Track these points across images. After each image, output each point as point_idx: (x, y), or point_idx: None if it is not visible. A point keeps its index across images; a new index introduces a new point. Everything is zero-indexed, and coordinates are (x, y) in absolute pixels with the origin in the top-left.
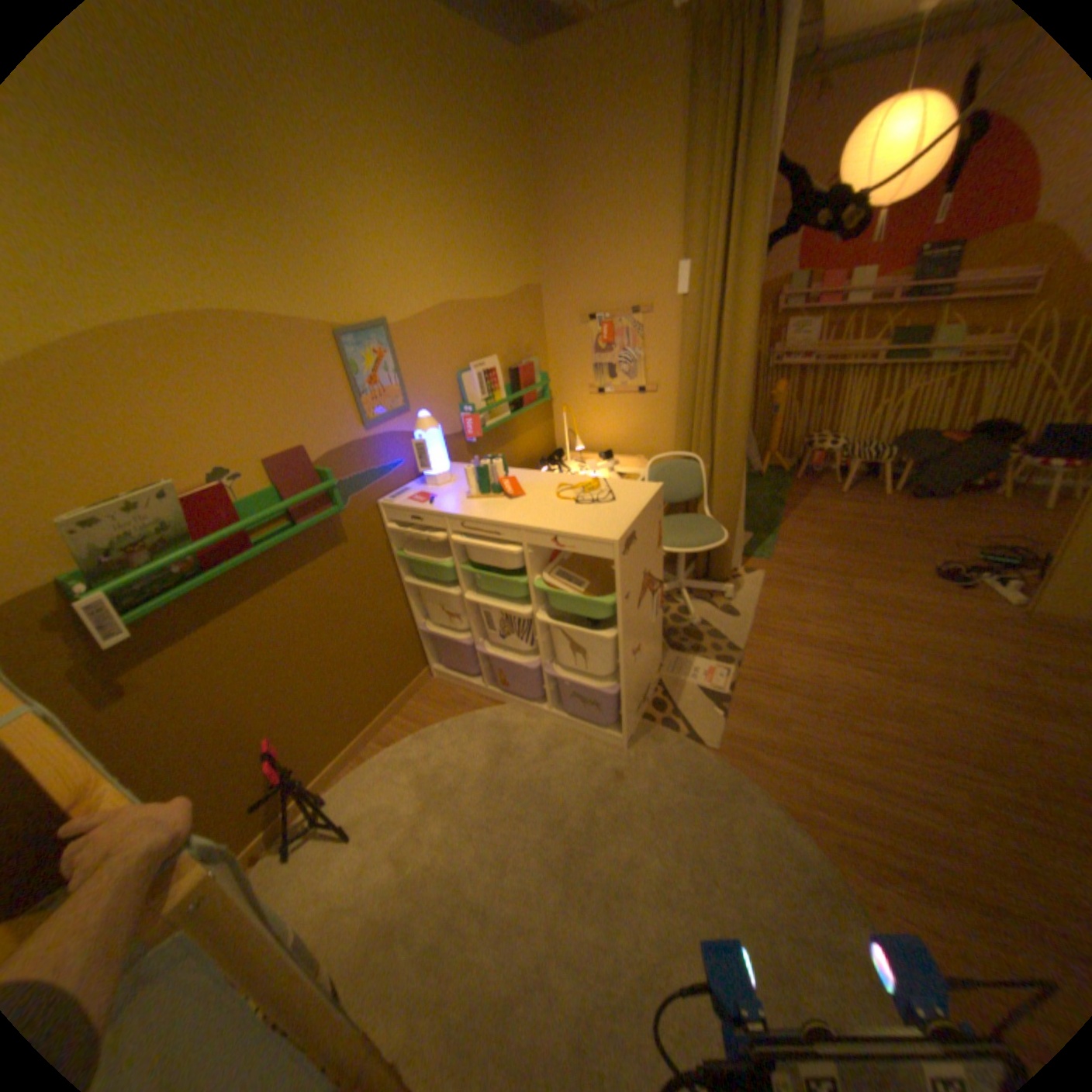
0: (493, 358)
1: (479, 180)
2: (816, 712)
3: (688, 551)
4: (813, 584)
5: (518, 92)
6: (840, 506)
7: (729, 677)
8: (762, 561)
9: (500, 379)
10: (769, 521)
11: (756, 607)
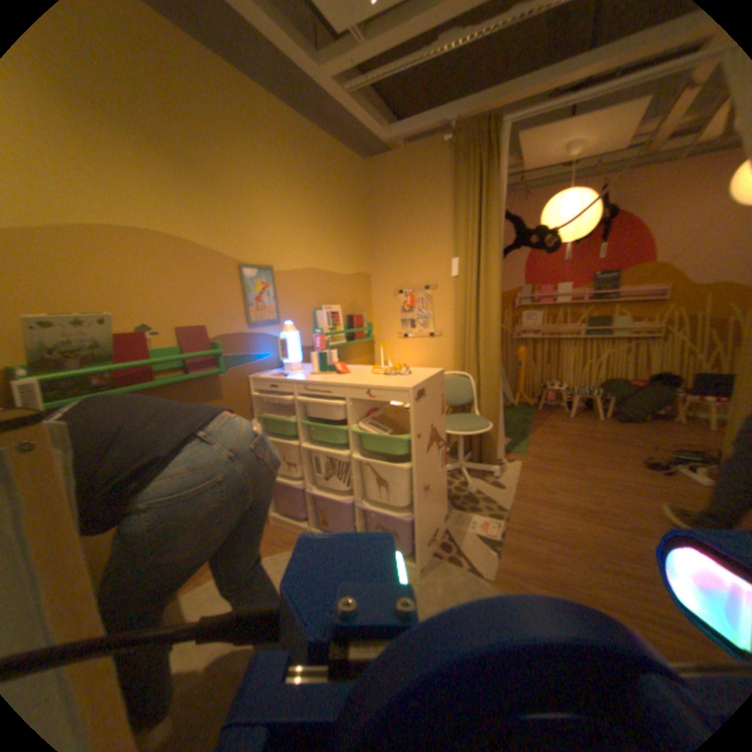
0: (338, 306)
1: (337, 211)
2: (570, 555)
3: (465, 433)
4: (557, 470)
5: (363, 177)
6: (570, 426)
7: (499, 529)
8: (519, 456)
9: (341, 319)
10: (522, 432)
11: (516, 483)
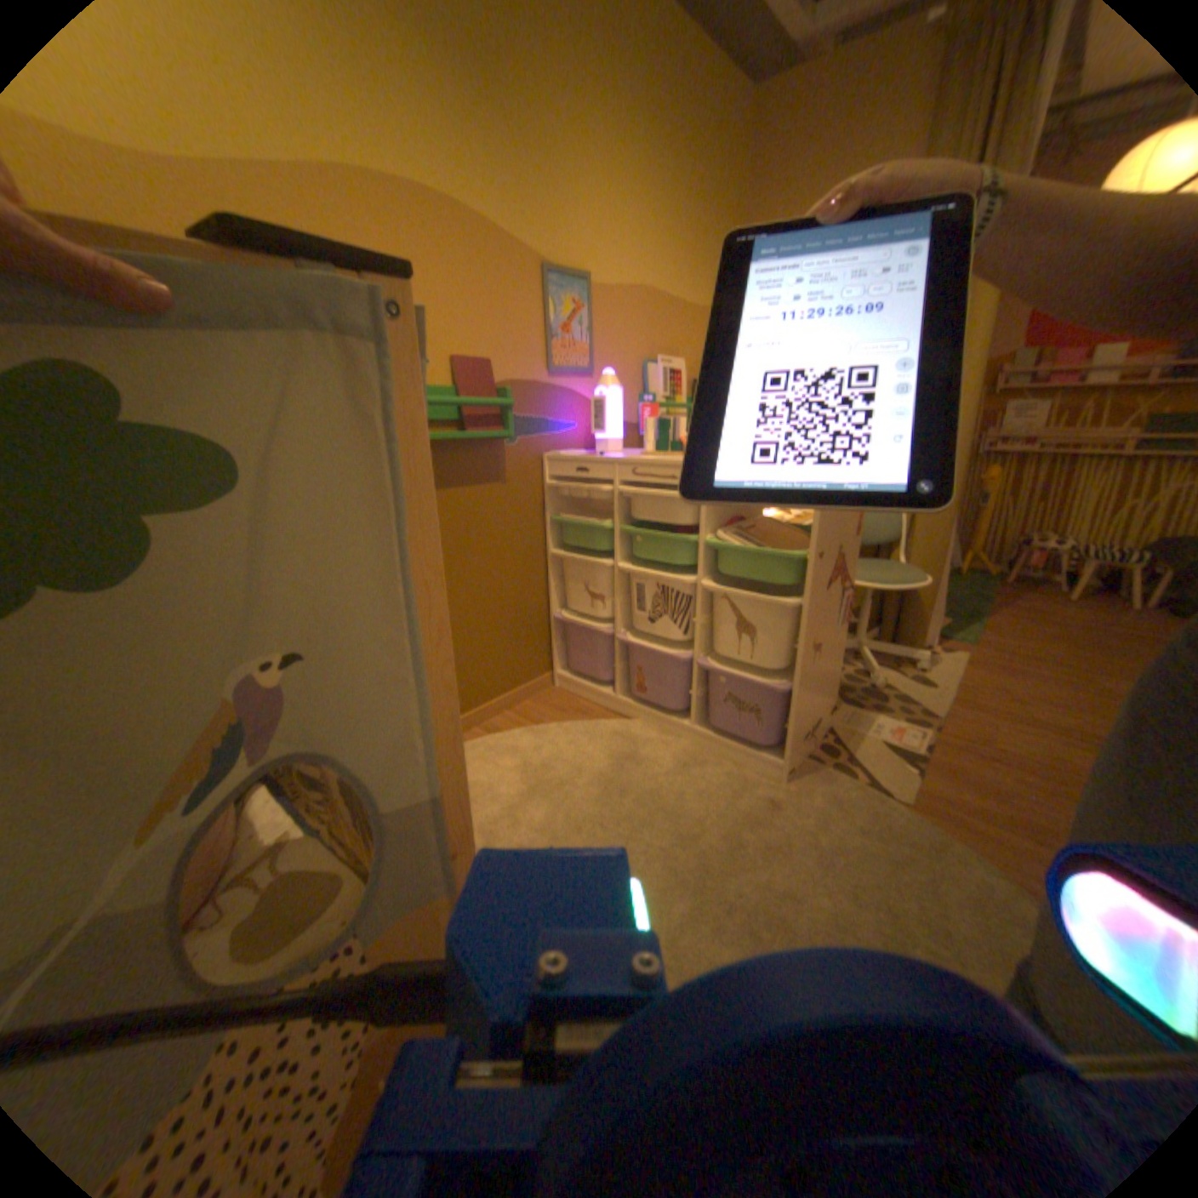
0: (681, 360)
1: (698, 184)
2: (1053, 793)
3: (880, 587)
4: (1037, 674)
5: (747, 120)
6: (1068, 612)
7: (924, 740)
8: (964, 646)
9: (683, 383)
10: (972, 612)
11: (958, 683)
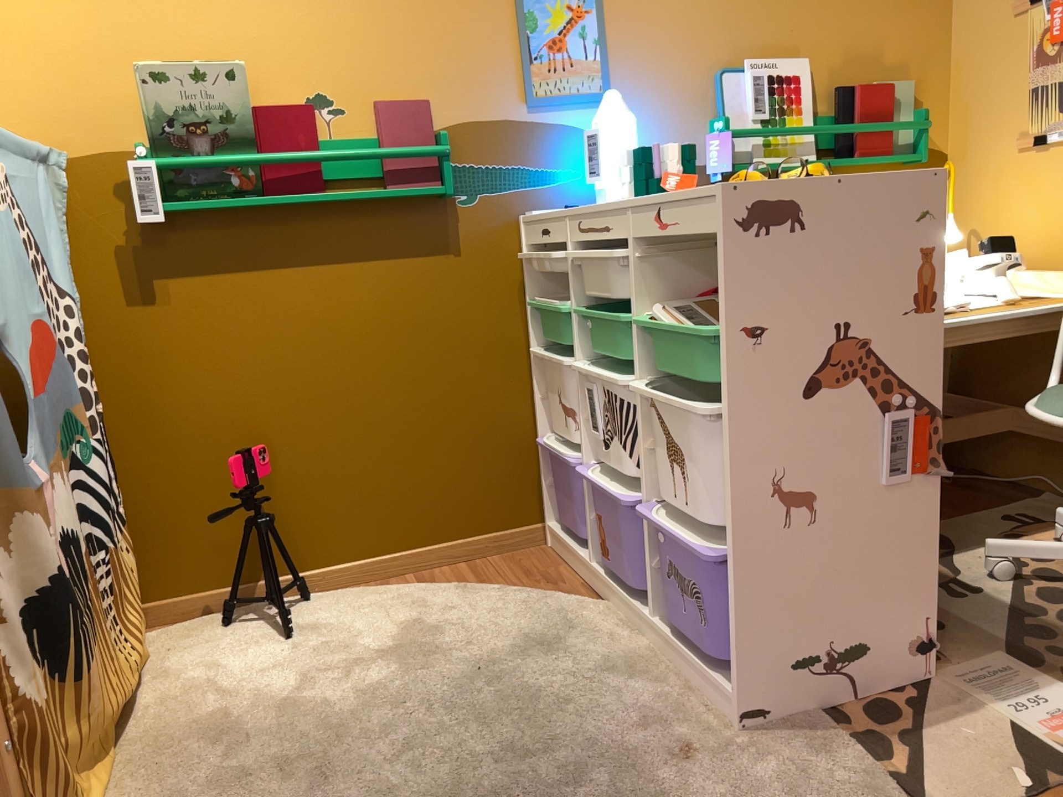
0: (801, 62)
1: None
2: None
3: None
4: None
5: None
6: None
7: None
8: None
9: (805, 97)
10: None
11: None
